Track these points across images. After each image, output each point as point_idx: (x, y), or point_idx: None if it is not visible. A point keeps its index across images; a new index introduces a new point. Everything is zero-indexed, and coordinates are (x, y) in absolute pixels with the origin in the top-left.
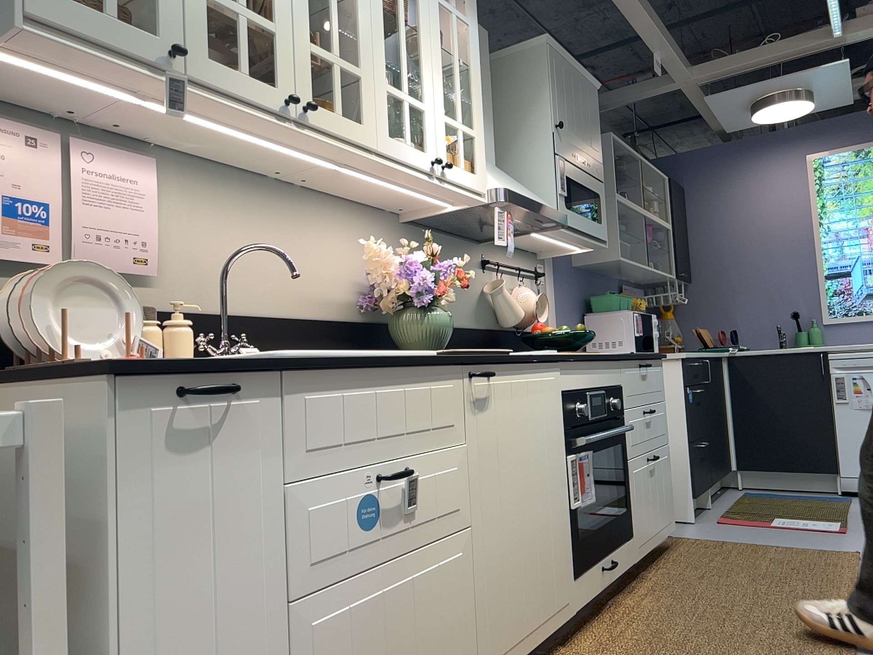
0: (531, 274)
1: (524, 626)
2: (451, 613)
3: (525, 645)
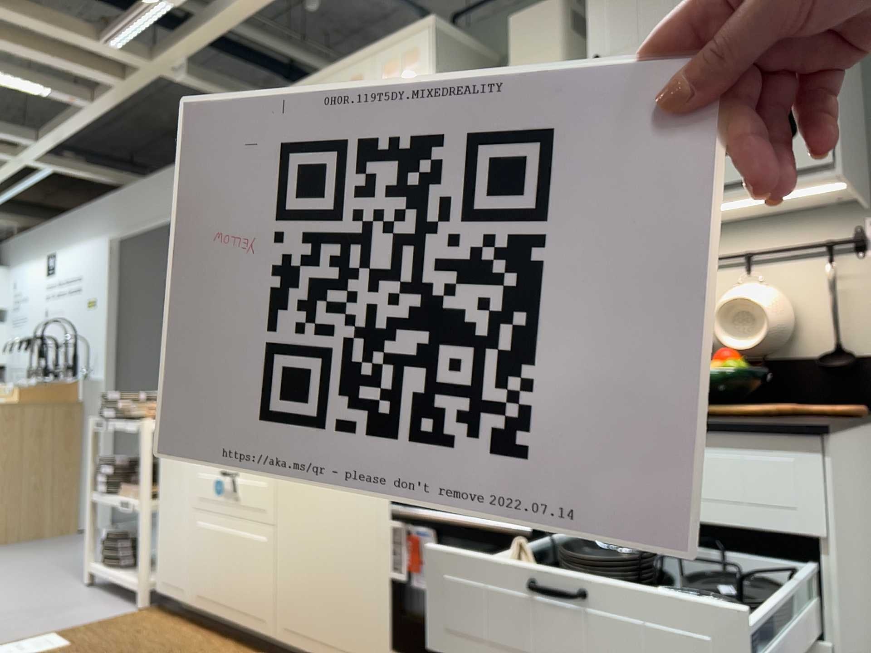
0: (818, 250)
1: (316, 634)
2: (256, 570)
3: (317, 650)
